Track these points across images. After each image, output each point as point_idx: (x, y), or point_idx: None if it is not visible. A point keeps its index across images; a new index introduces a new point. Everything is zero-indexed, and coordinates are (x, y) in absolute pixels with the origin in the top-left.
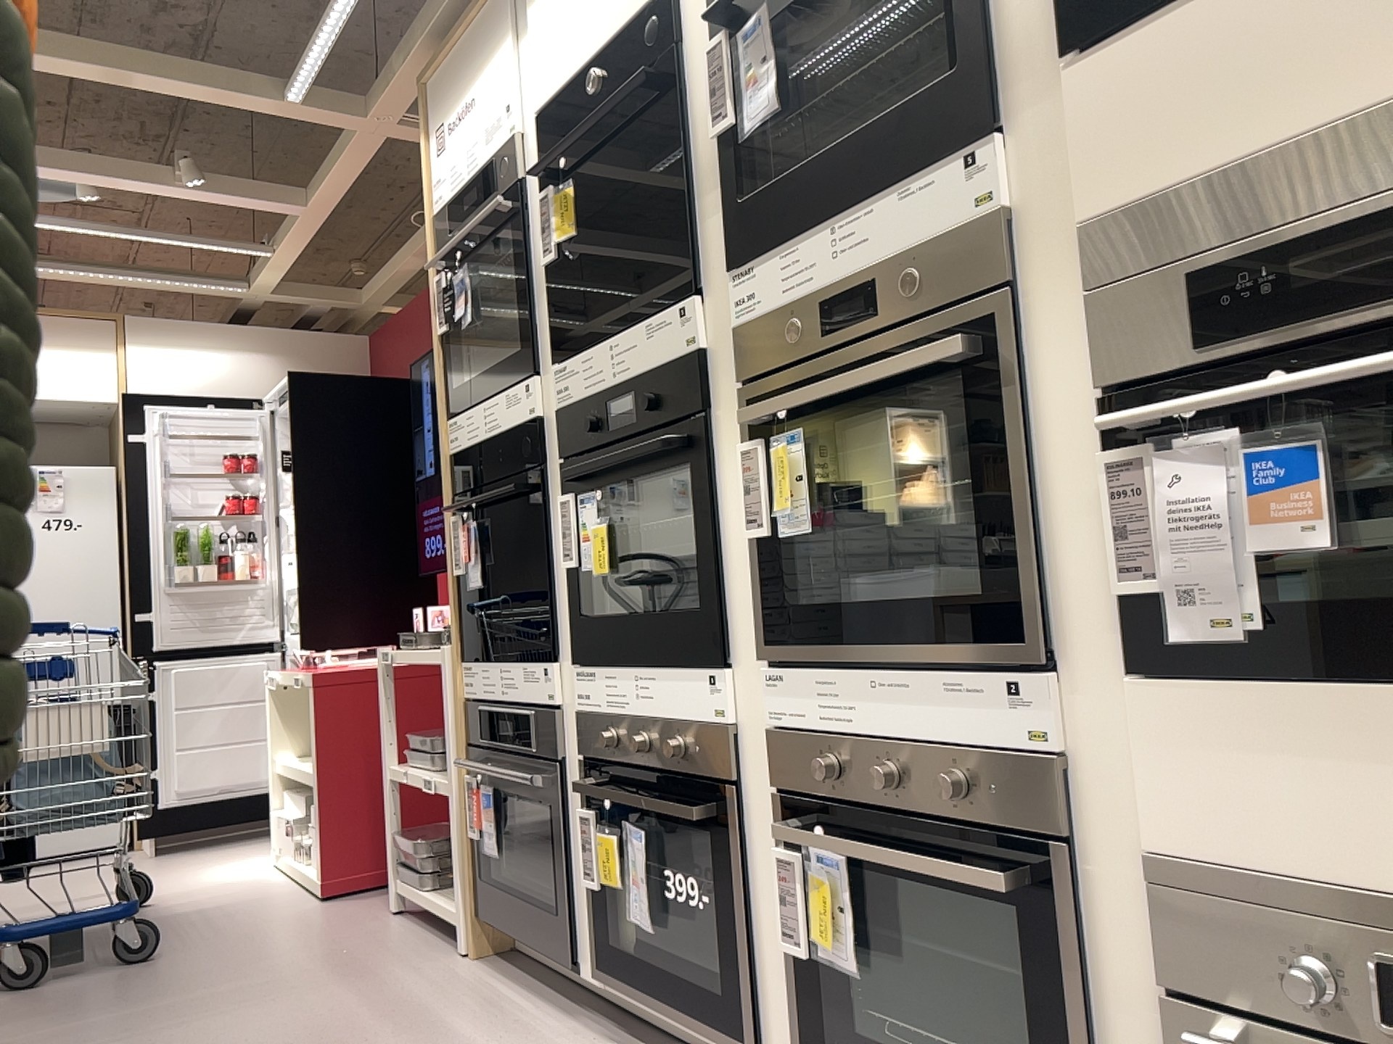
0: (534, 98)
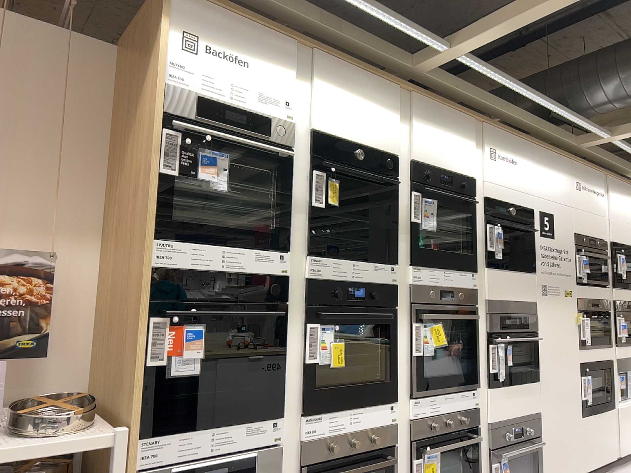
0: (308, 122)
